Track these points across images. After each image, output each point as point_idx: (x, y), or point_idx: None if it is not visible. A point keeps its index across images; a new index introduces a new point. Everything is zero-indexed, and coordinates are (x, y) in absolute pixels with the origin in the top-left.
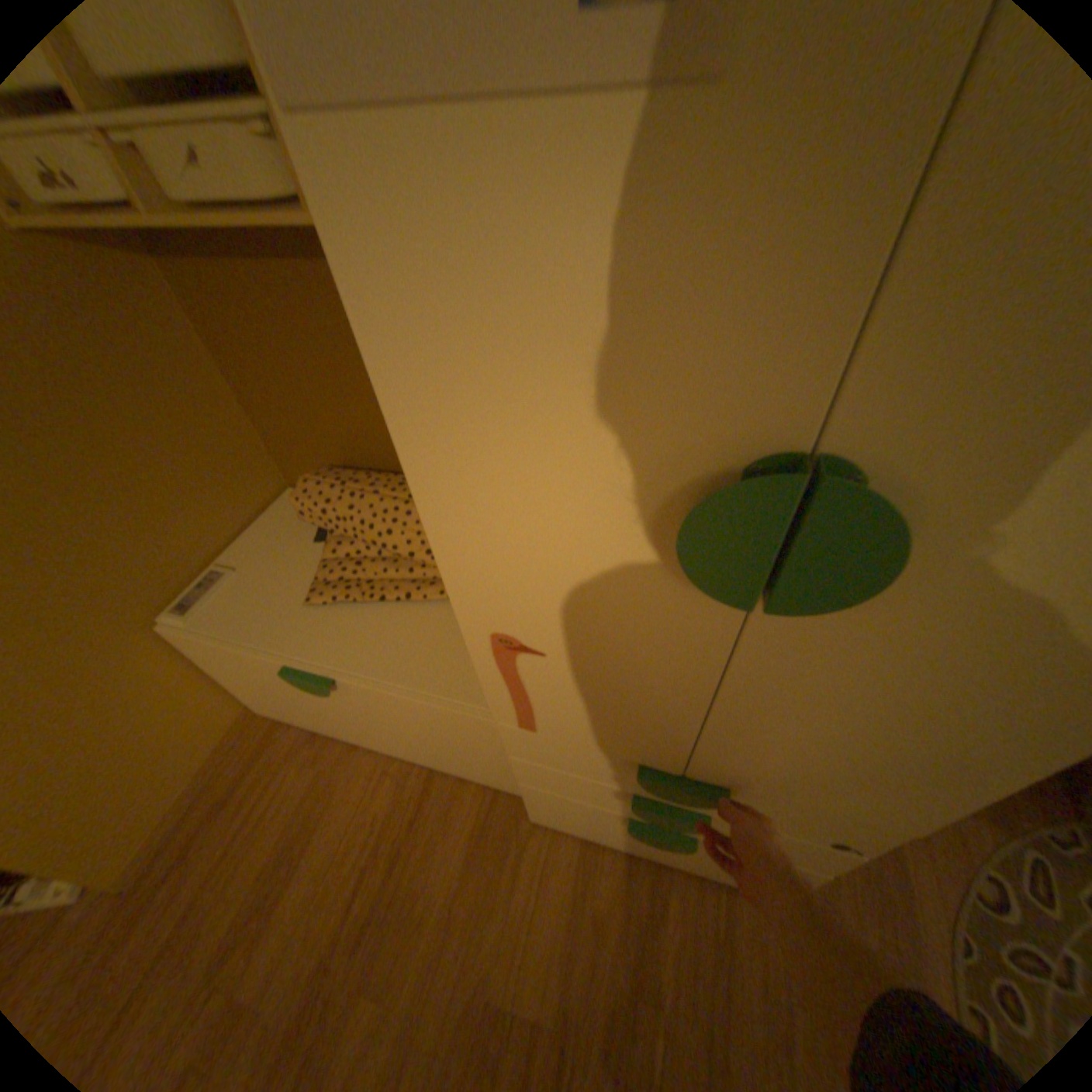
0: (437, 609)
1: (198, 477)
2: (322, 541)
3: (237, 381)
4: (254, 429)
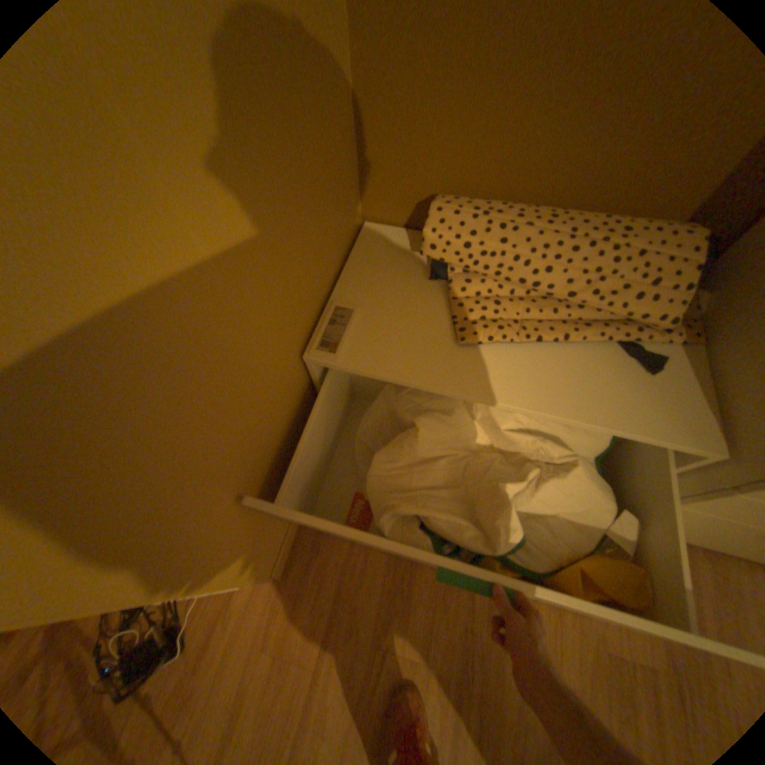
0: (597, 350)
1: (327, 196)
2: (436, 277)
3: (367, 70)
4: (356, 145)
